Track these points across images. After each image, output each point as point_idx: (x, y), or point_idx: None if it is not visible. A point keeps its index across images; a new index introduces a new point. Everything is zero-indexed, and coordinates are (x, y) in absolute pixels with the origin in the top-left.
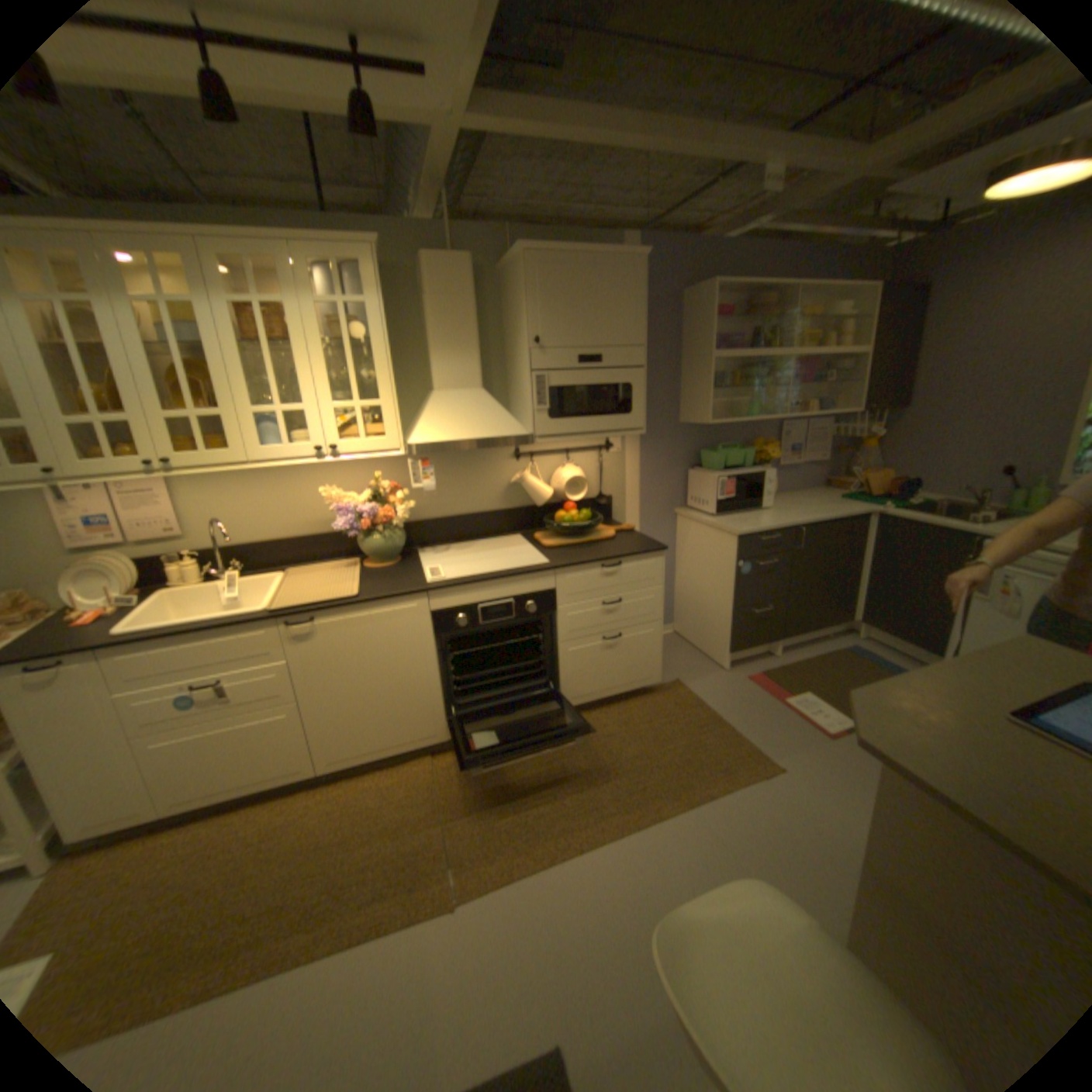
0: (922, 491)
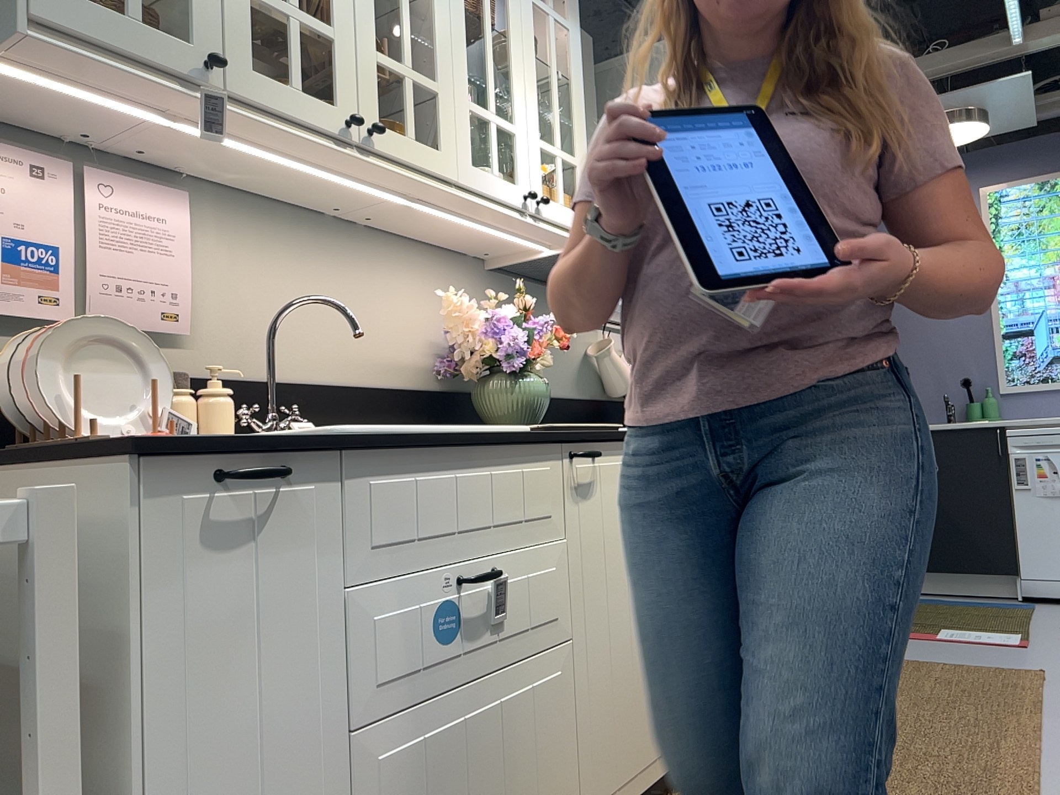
0: None
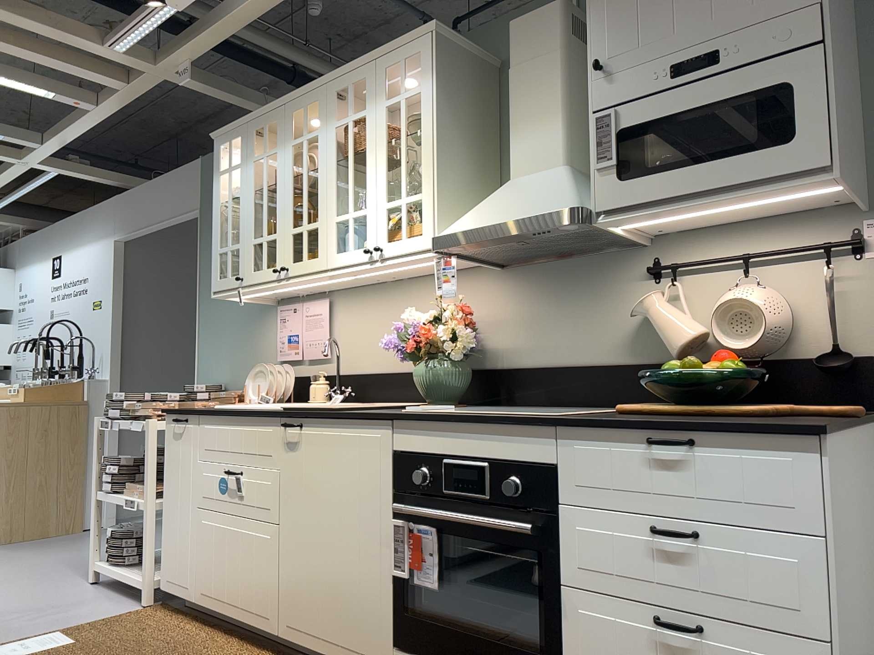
0: None
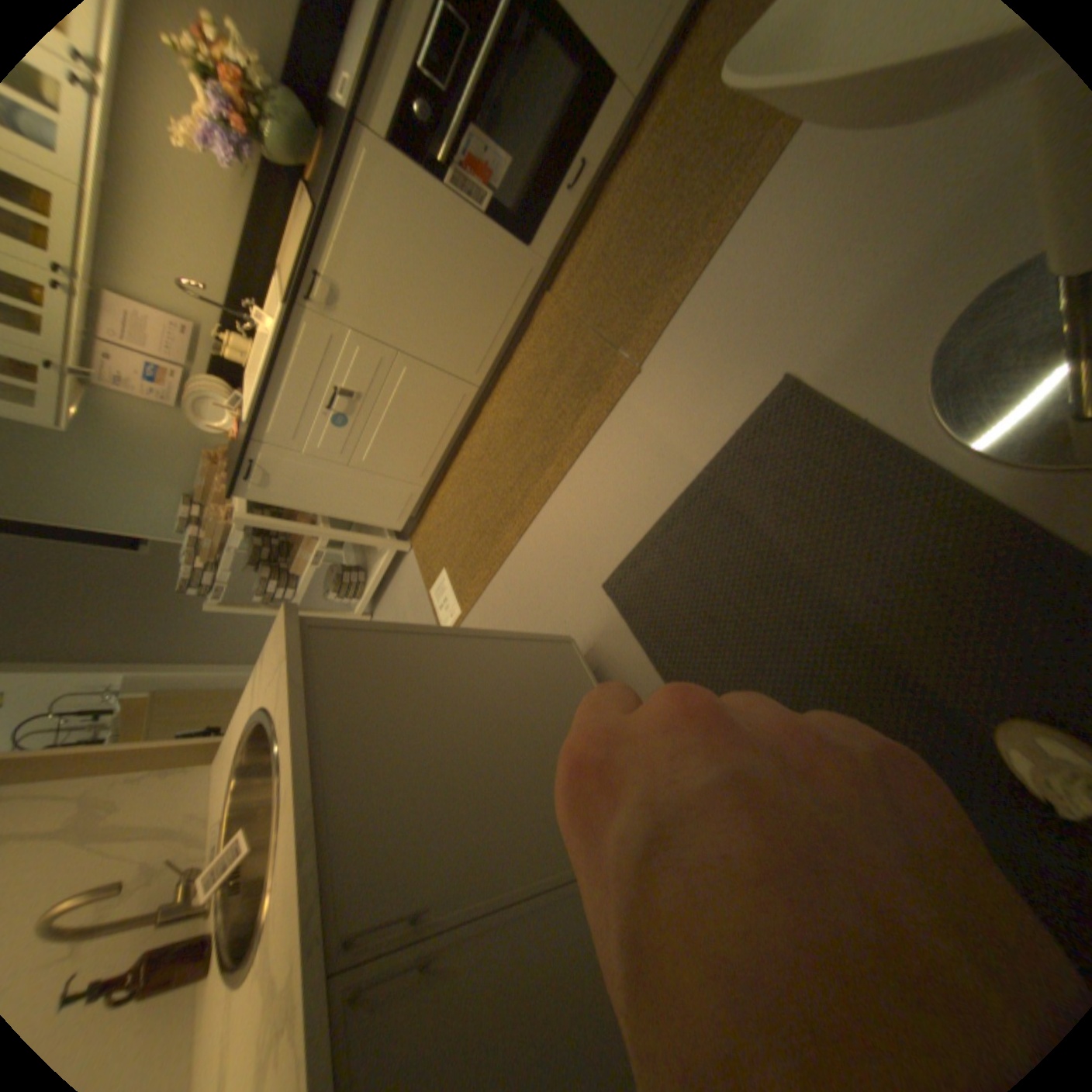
0: None
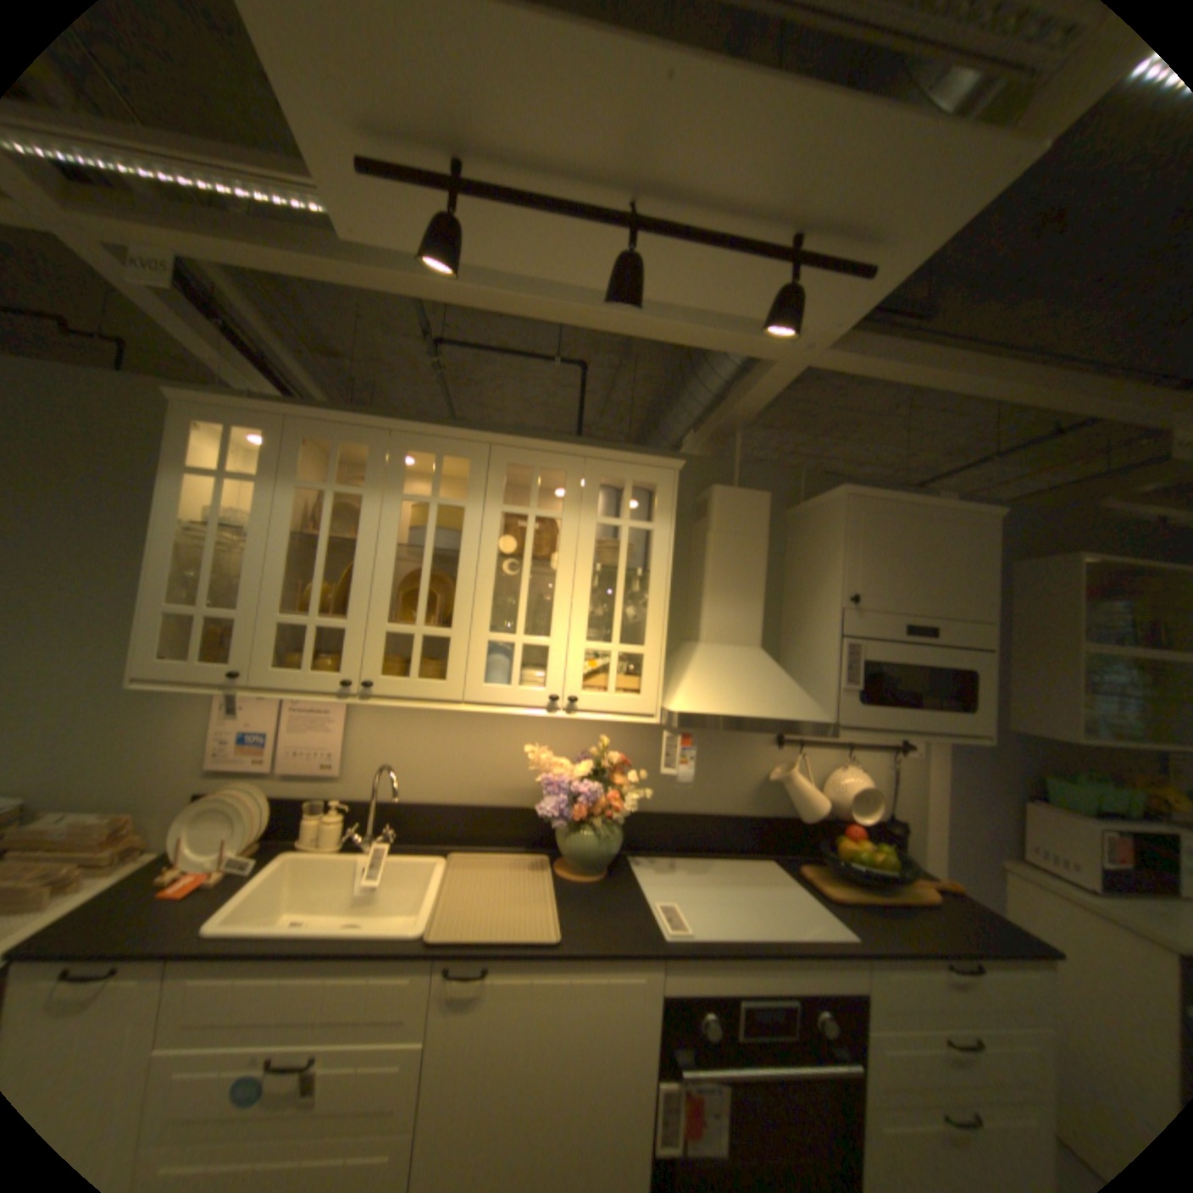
0: None
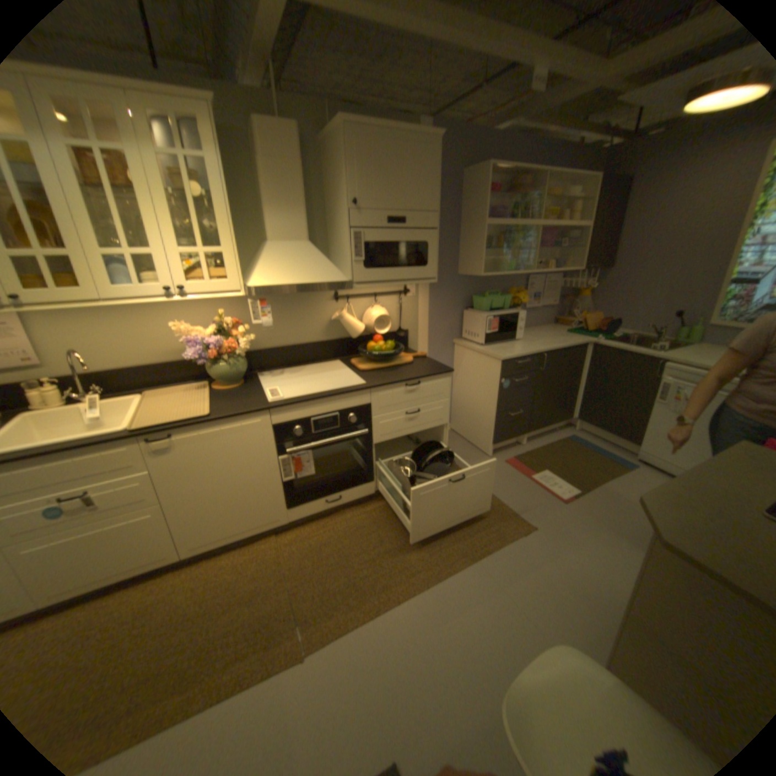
0: (618, 327)
